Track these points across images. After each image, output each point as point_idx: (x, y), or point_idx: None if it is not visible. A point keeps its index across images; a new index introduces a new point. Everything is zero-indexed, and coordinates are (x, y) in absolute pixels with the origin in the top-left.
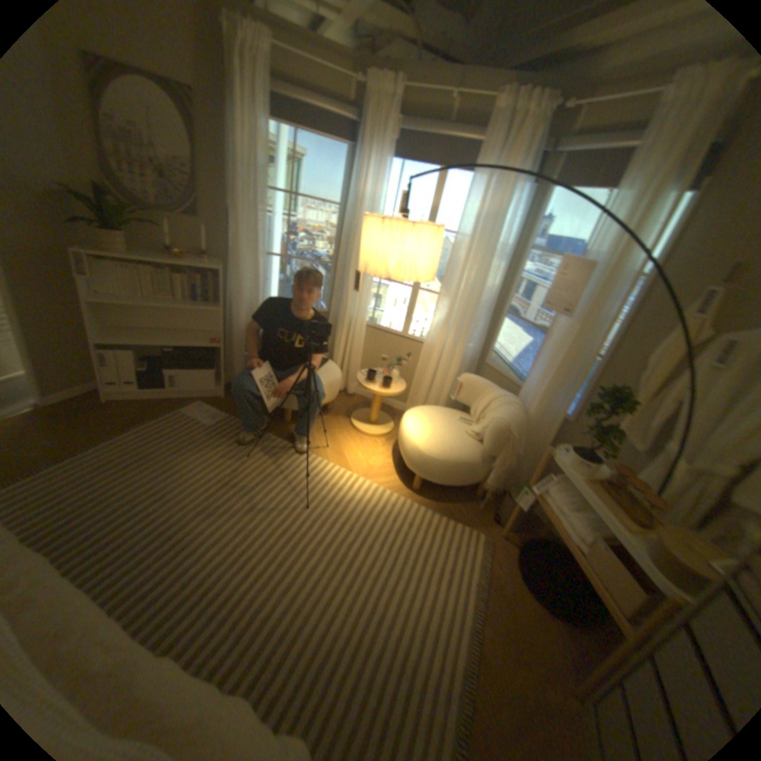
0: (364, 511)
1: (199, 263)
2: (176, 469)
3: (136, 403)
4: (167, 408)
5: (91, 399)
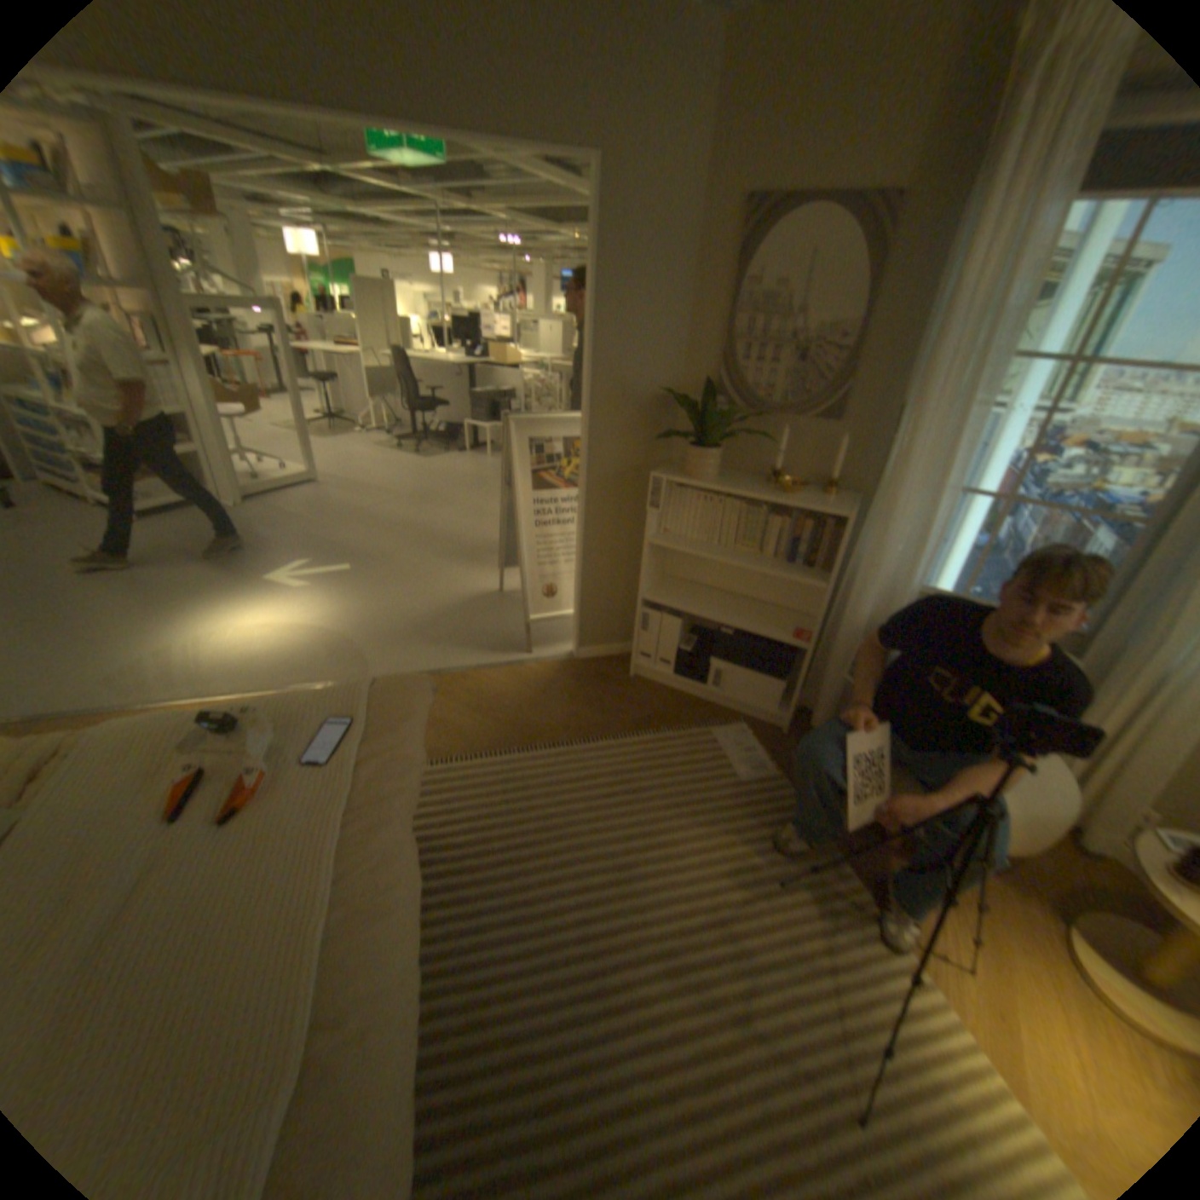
0: None
1: (819, 501)
2: (666, 839)
3: (665, 691)
4: (700, 715)
5: (622, 664)
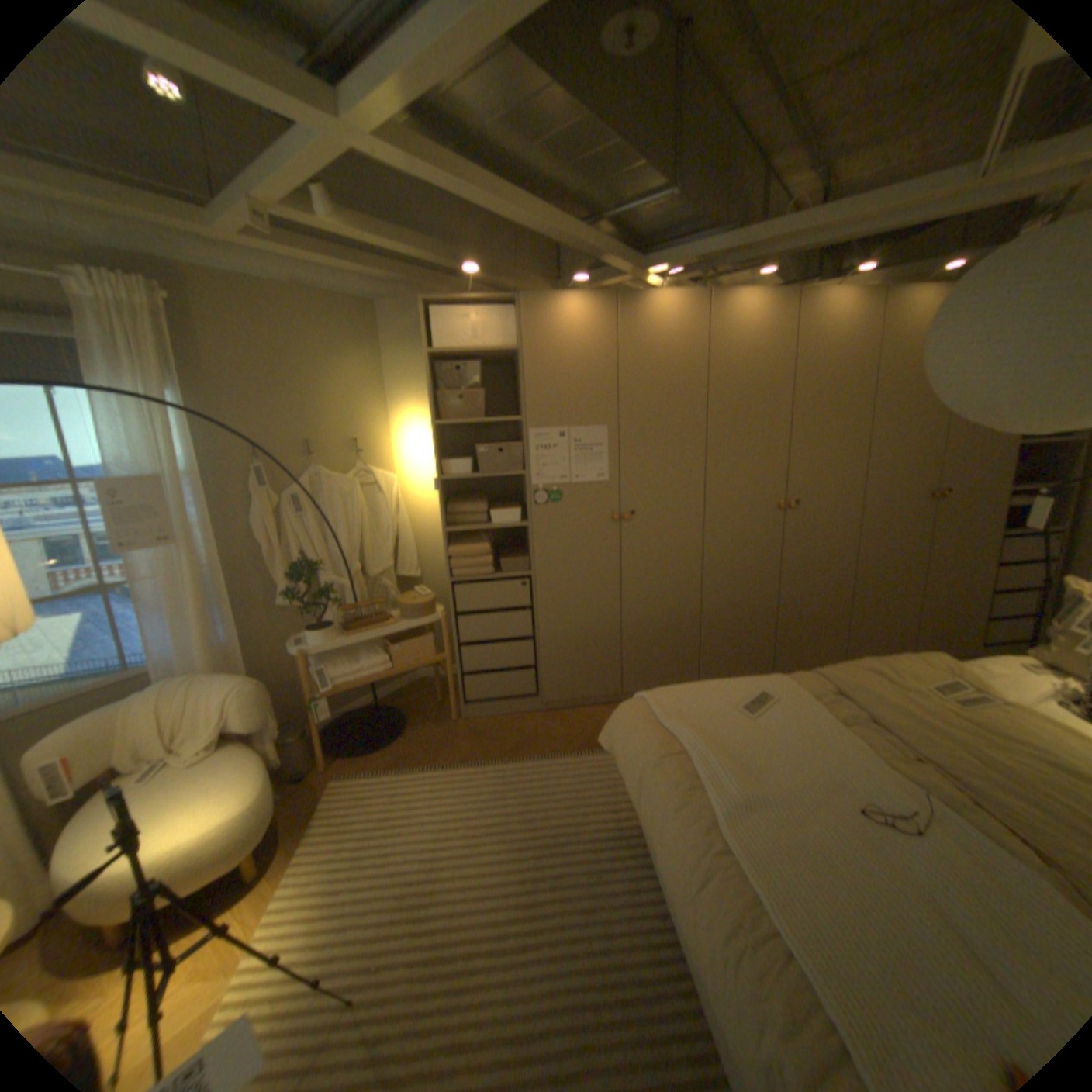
0: (327, 916)
1: None
2: None
3: None
4: None
5: None
